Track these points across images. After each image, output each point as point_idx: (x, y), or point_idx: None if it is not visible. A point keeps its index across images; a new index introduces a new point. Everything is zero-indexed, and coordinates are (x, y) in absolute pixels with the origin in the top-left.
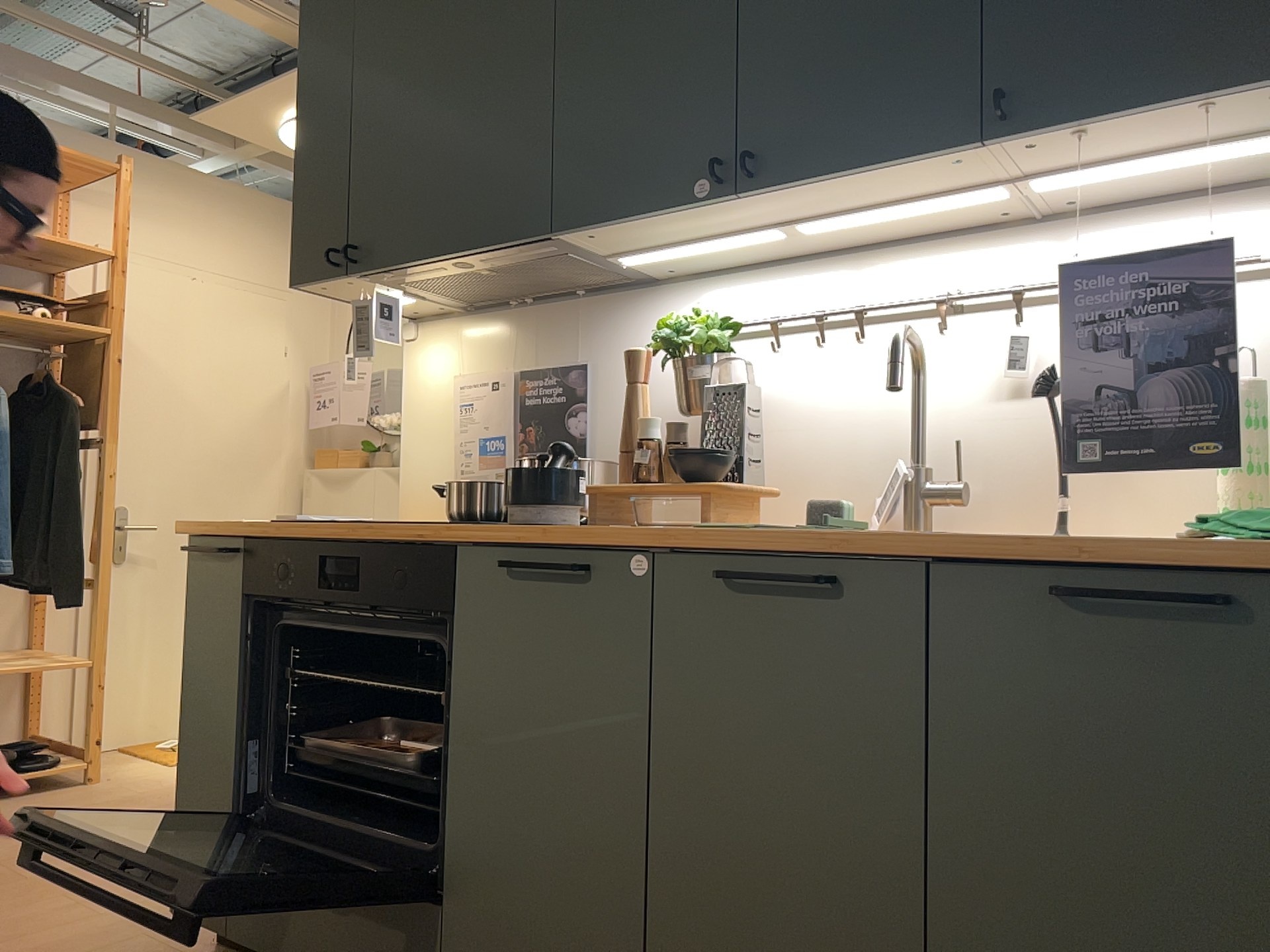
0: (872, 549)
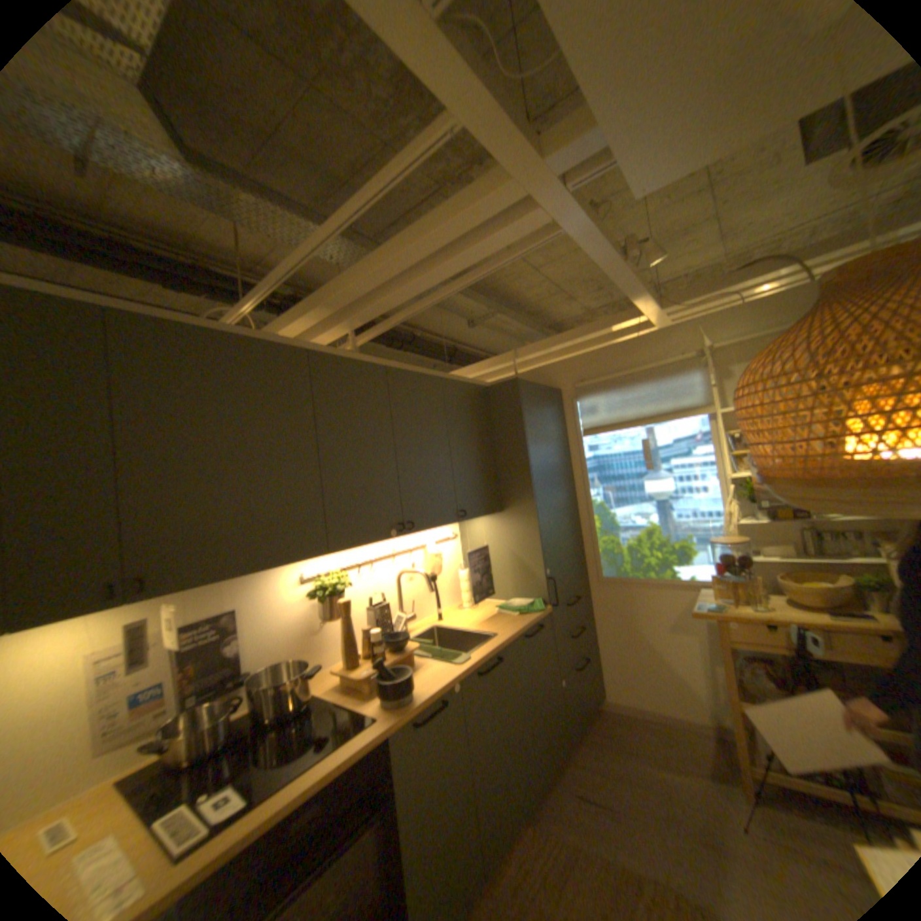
0: (504, 645)
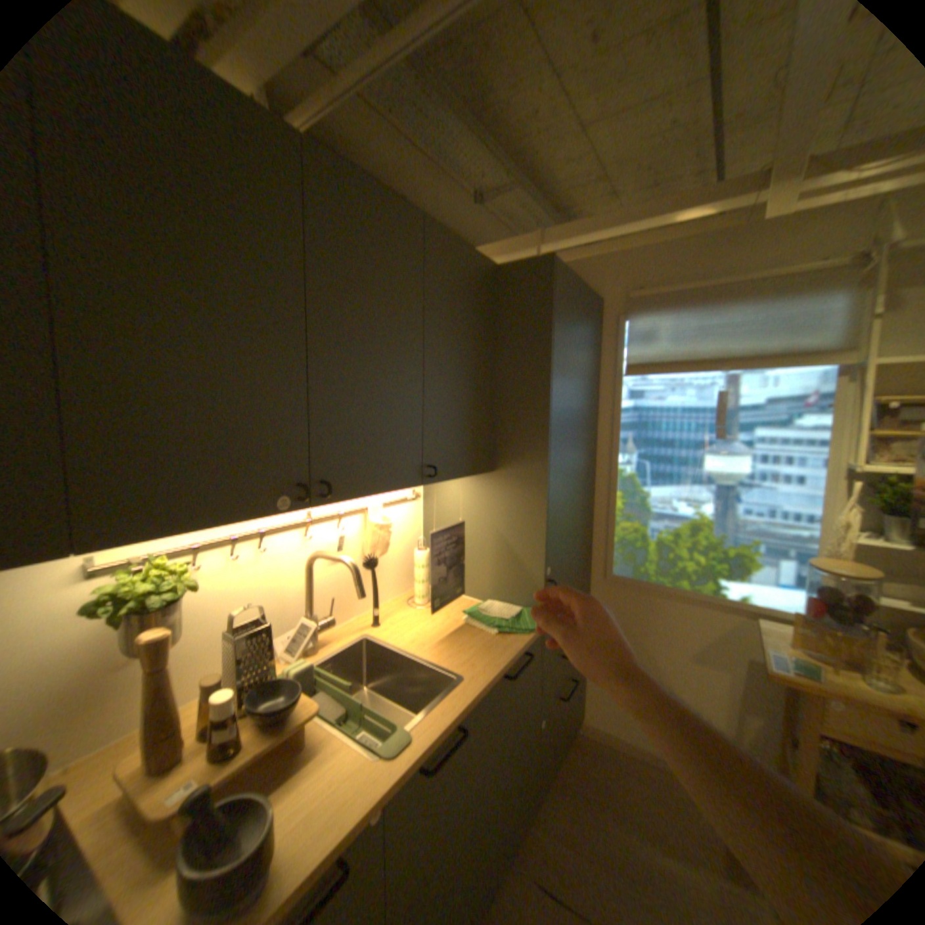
0: (472, 705)
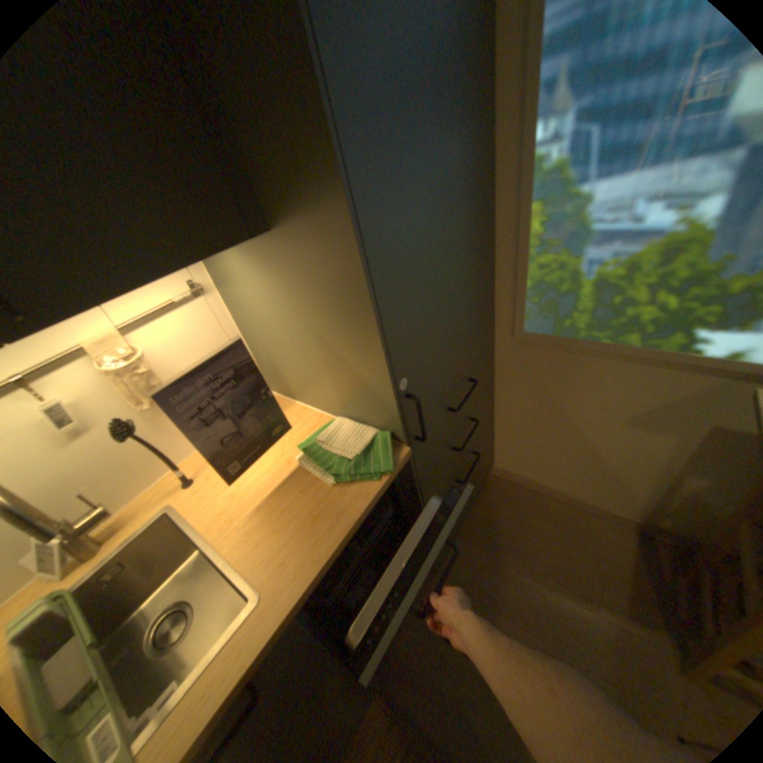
0: (262, 656)
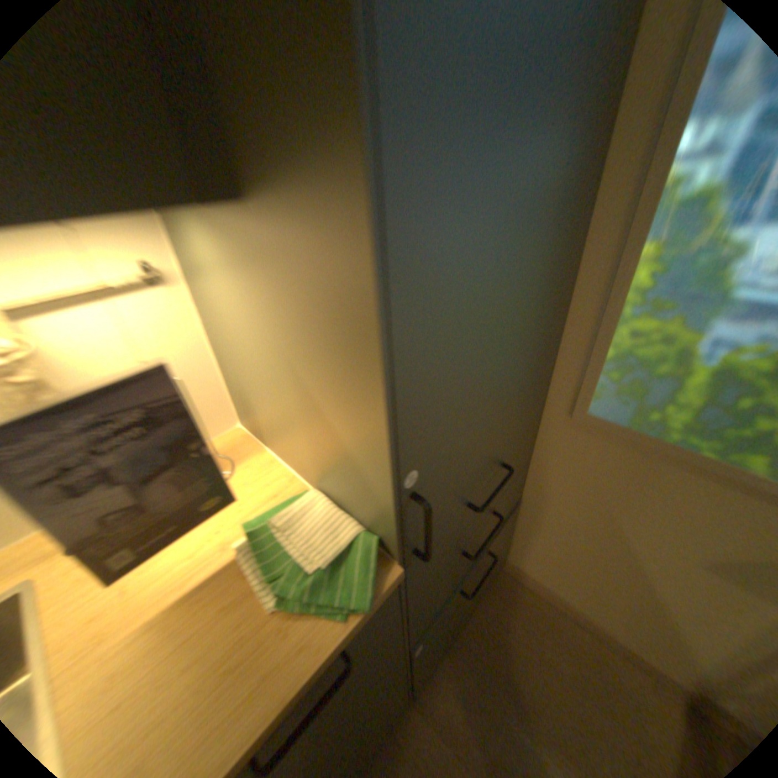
0: None
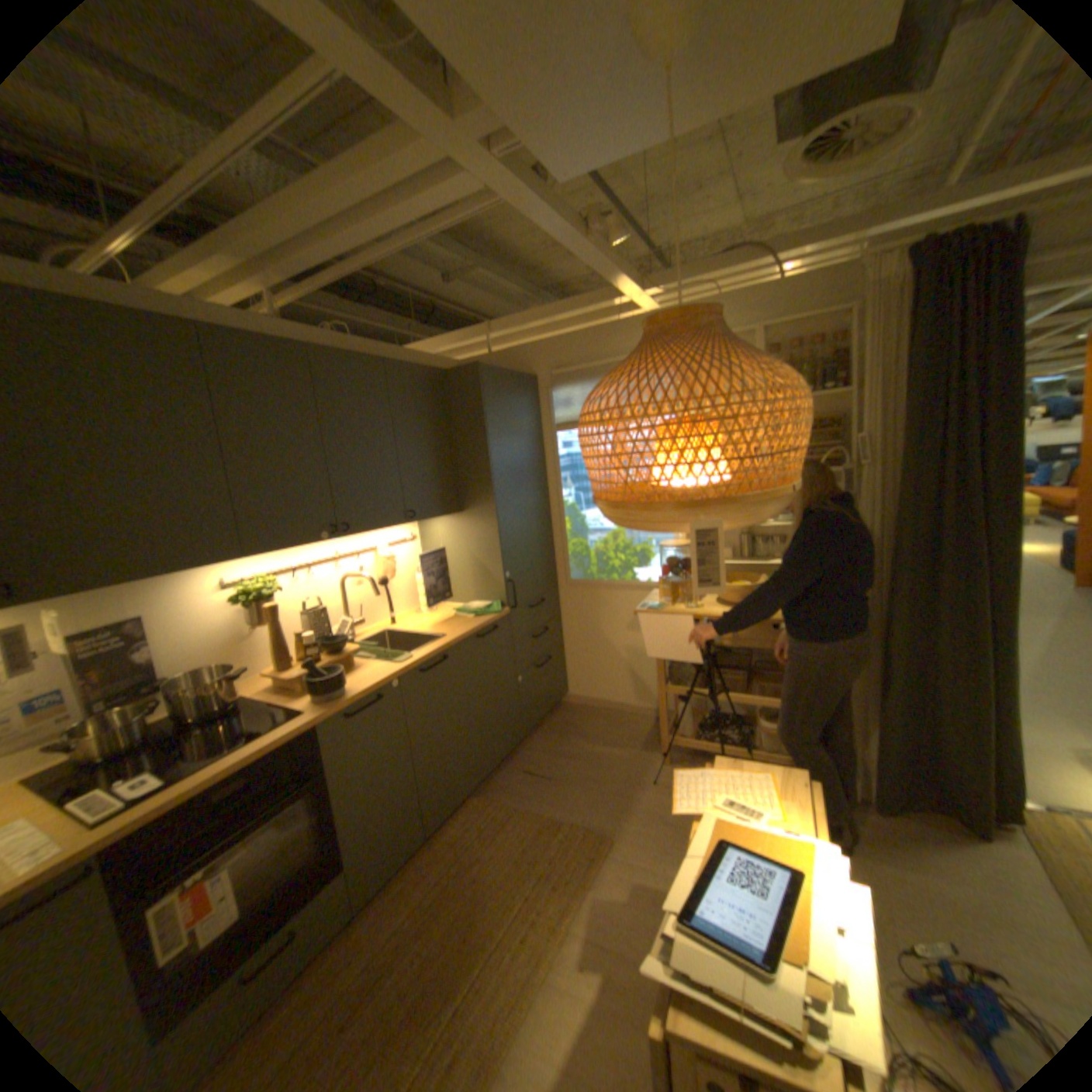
0: (450, 645)
